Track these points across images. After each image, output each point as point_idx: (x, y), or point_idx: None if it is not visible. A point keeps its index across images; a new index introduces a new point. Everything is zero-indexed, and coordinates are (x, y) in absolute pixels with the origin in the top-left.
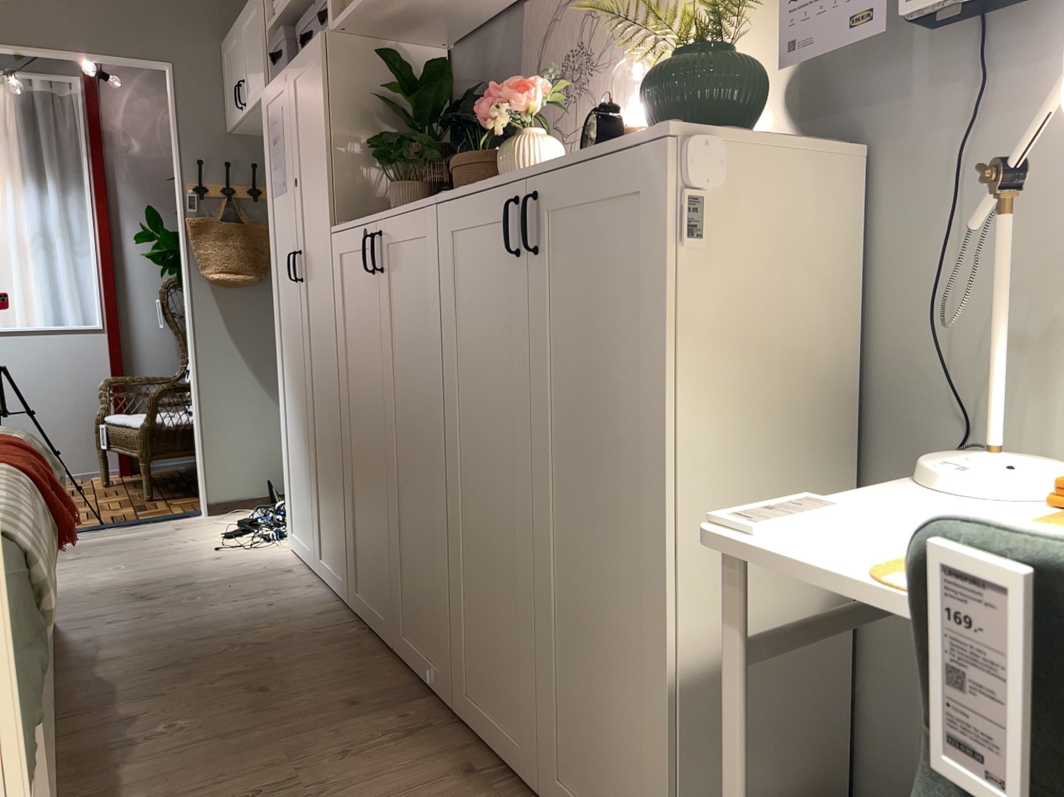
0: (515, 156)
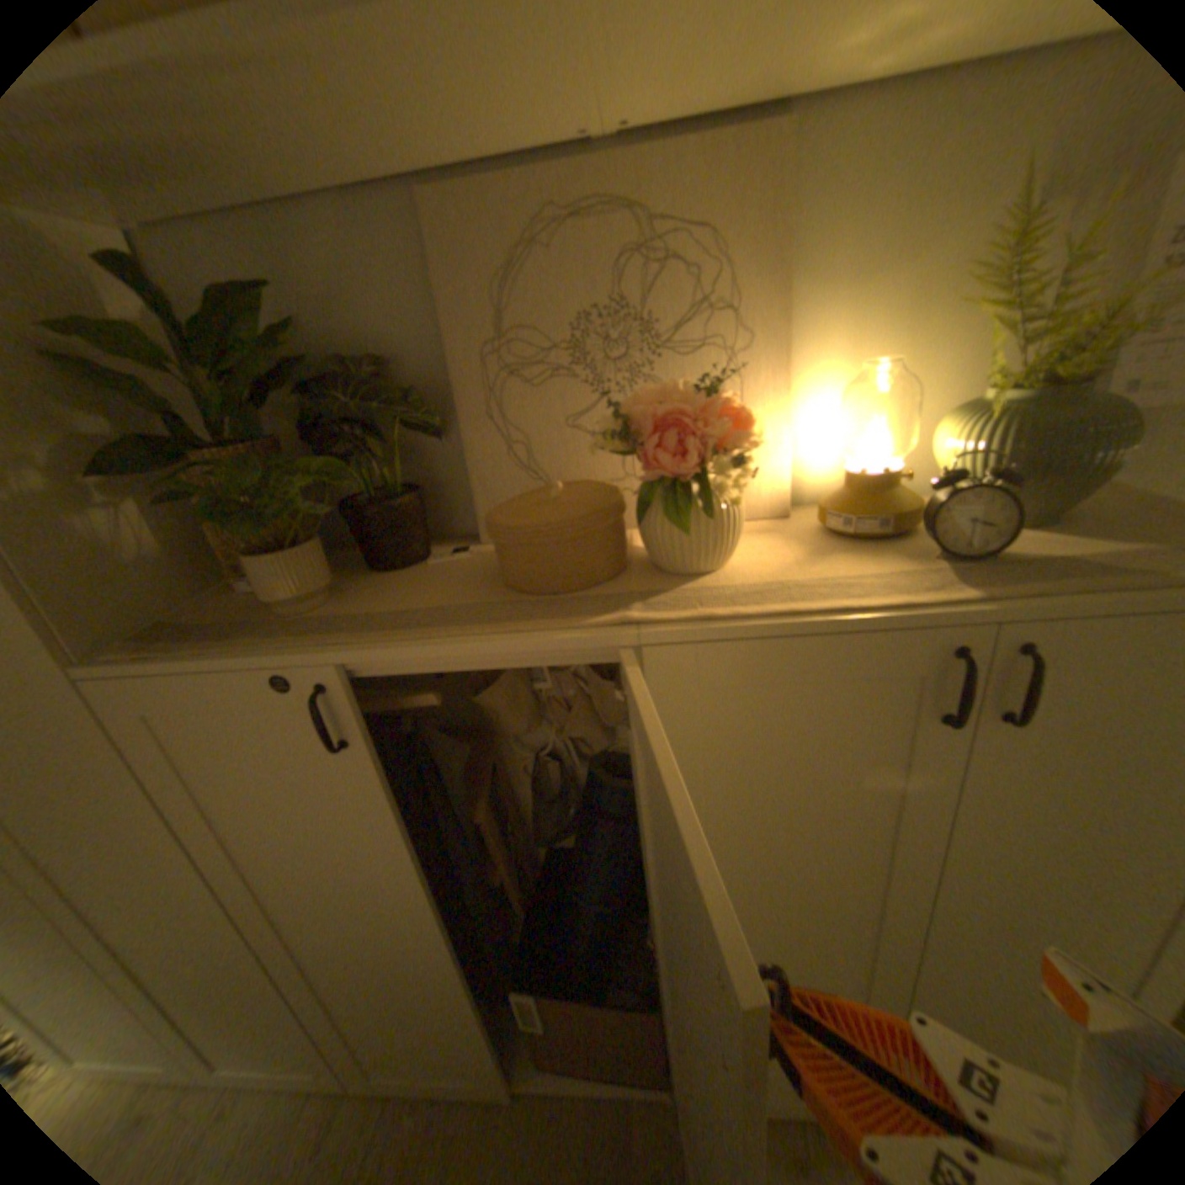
0: (721, 523)
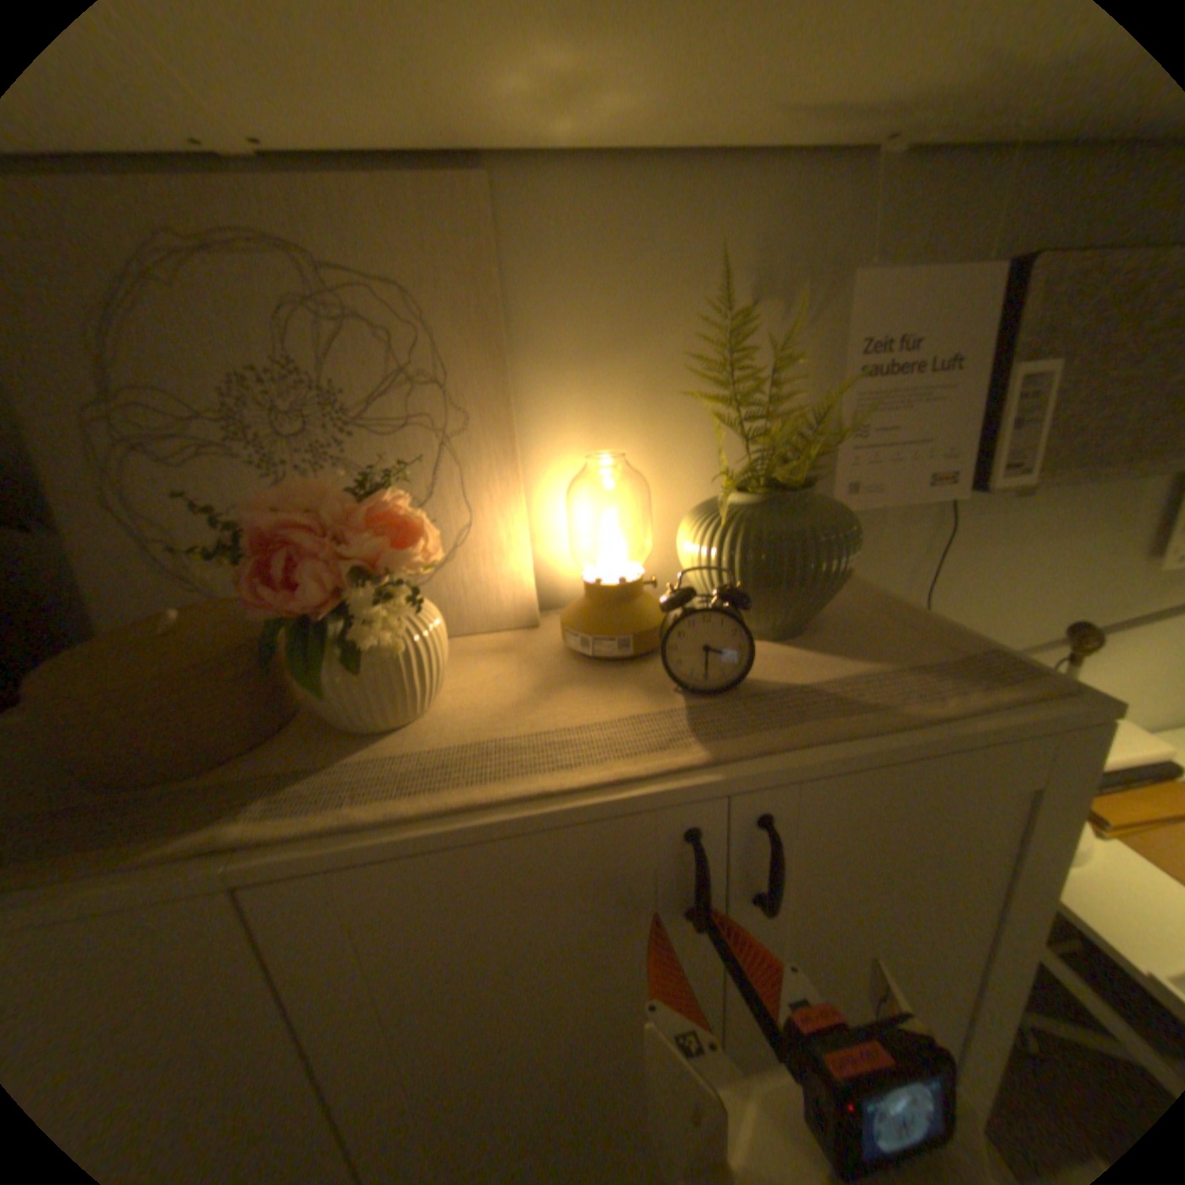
0: (395, 666)
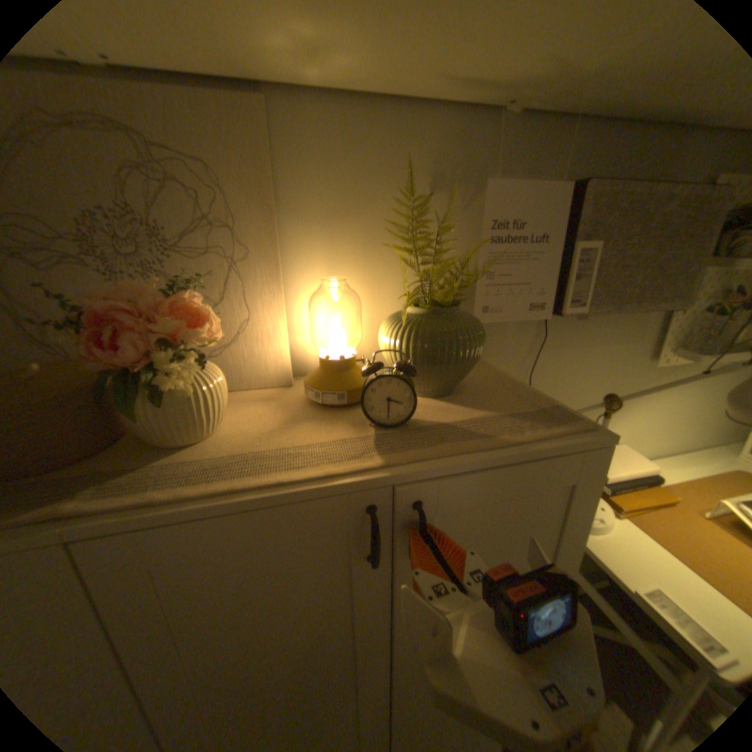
0: (189, 403)
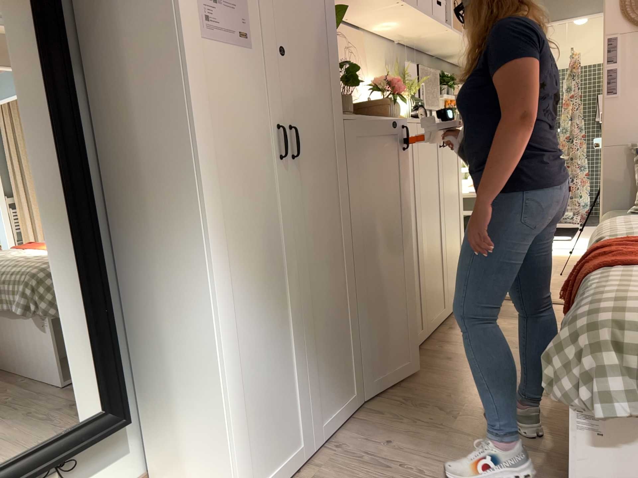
0: (398, 107)
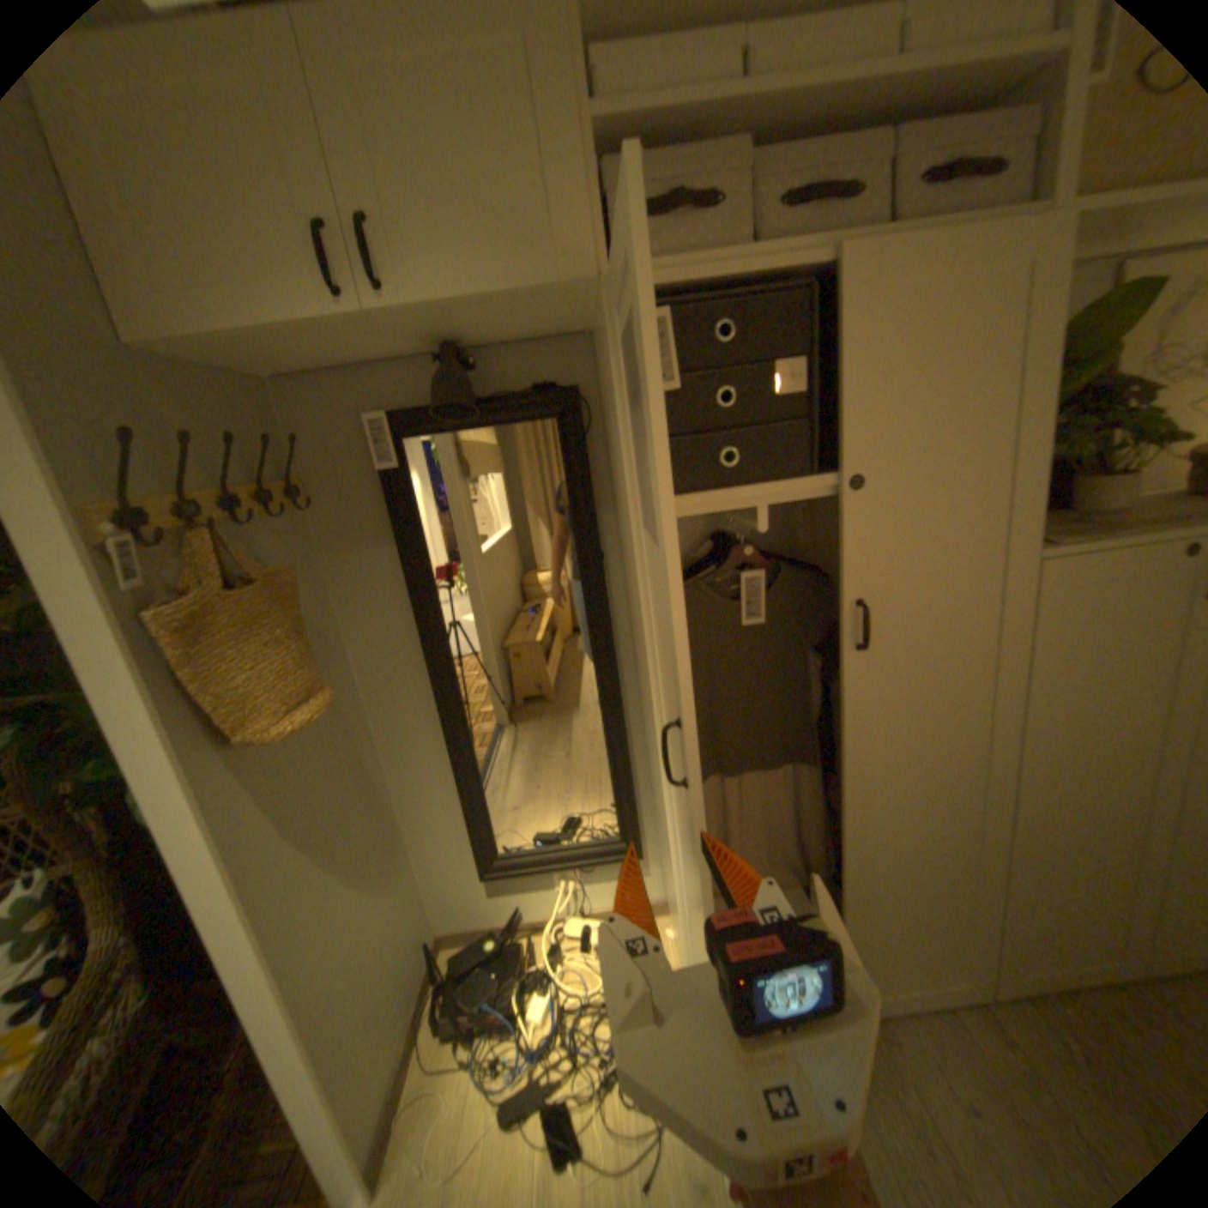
0: None
